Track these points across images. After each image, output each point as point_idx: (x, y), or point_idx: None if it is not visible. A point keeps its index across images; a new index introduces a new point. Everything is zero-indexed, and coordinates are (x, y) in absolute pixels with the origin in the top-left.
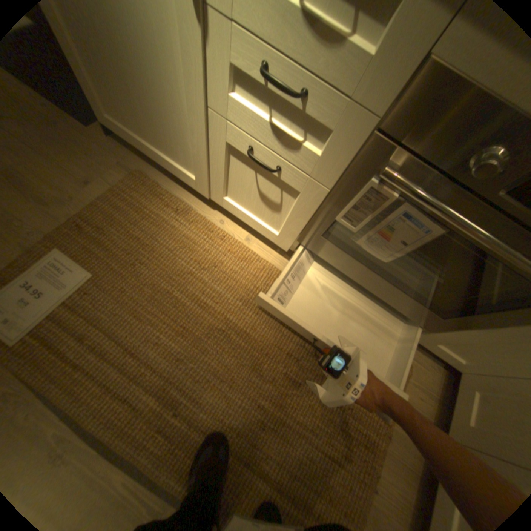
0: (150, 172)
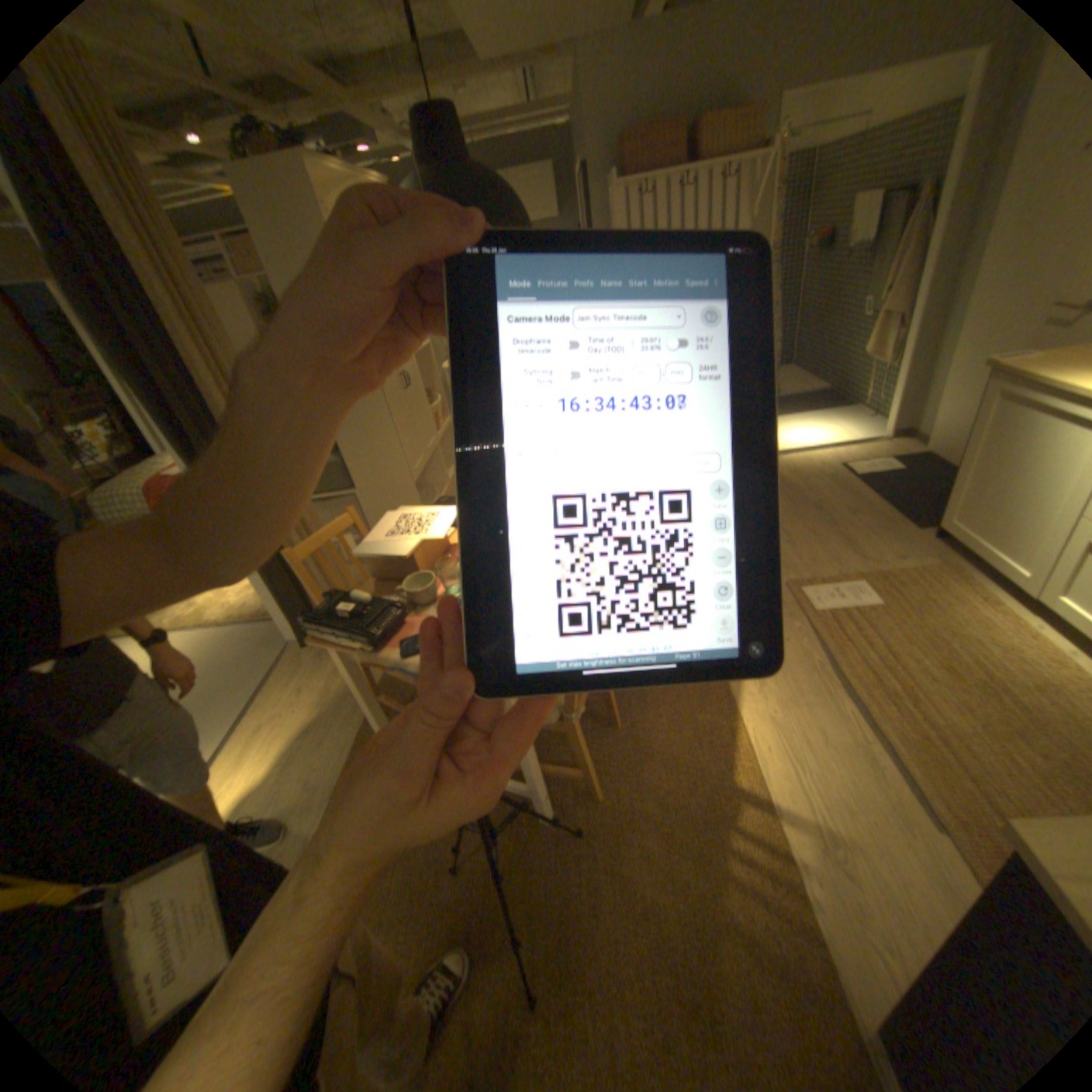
0: (967, 569)
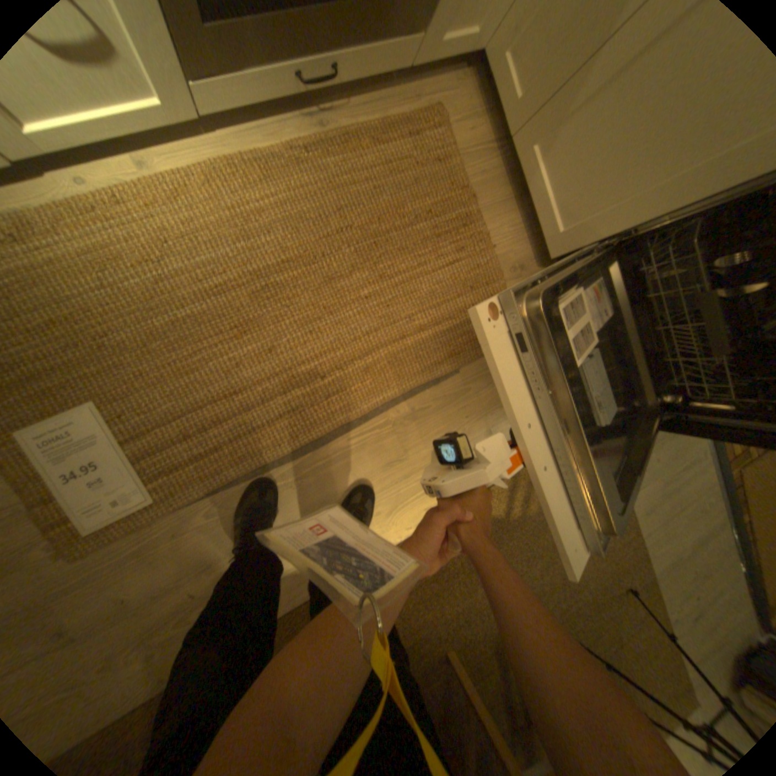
0: None
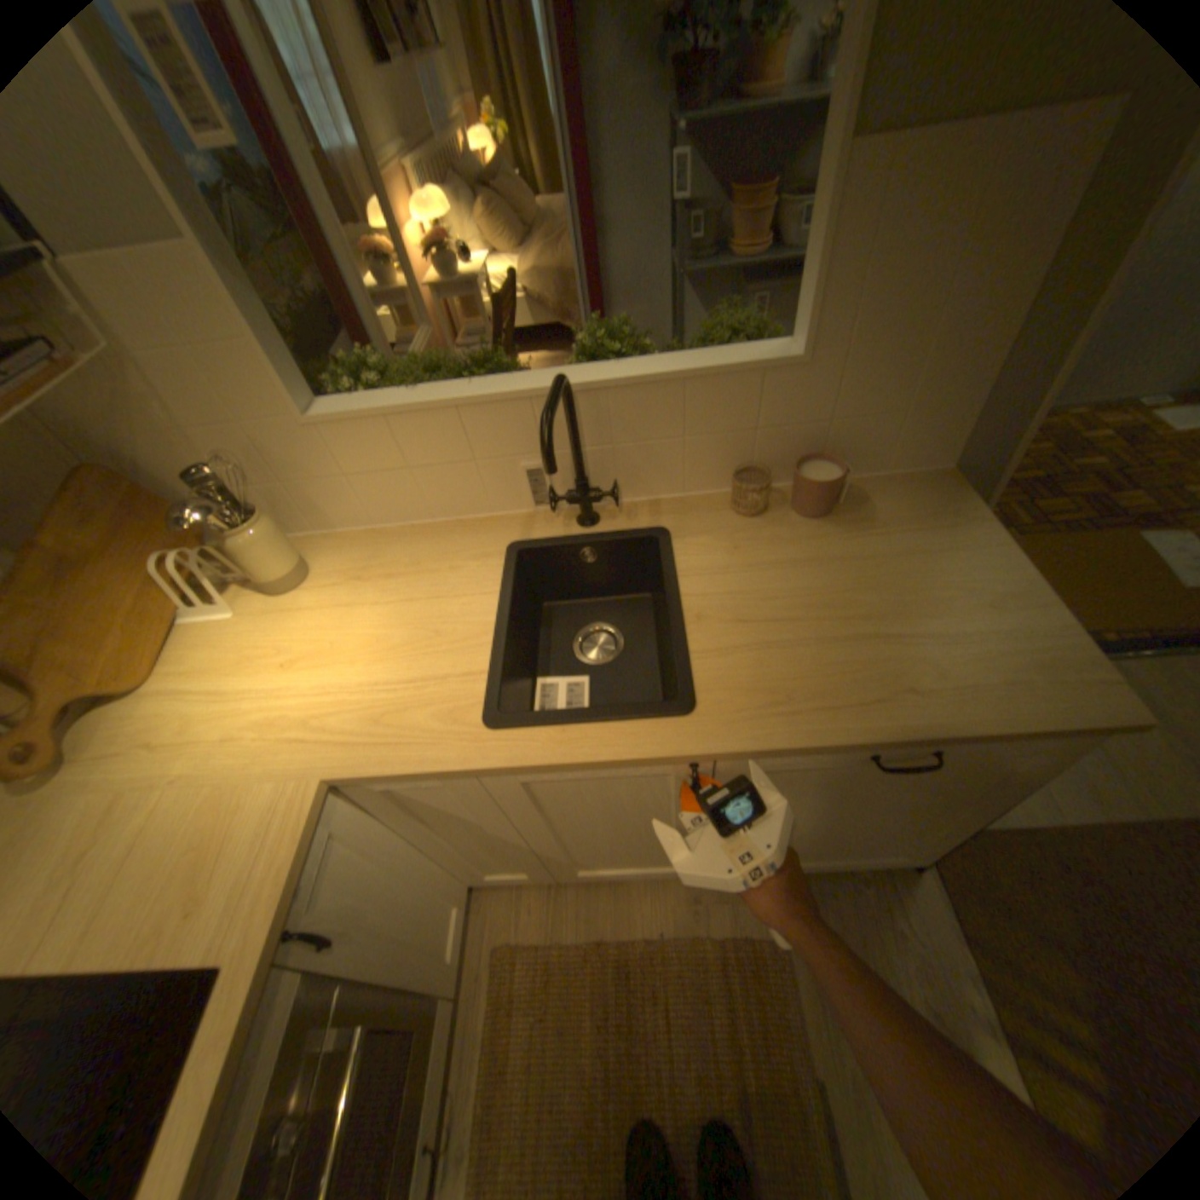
0: None
